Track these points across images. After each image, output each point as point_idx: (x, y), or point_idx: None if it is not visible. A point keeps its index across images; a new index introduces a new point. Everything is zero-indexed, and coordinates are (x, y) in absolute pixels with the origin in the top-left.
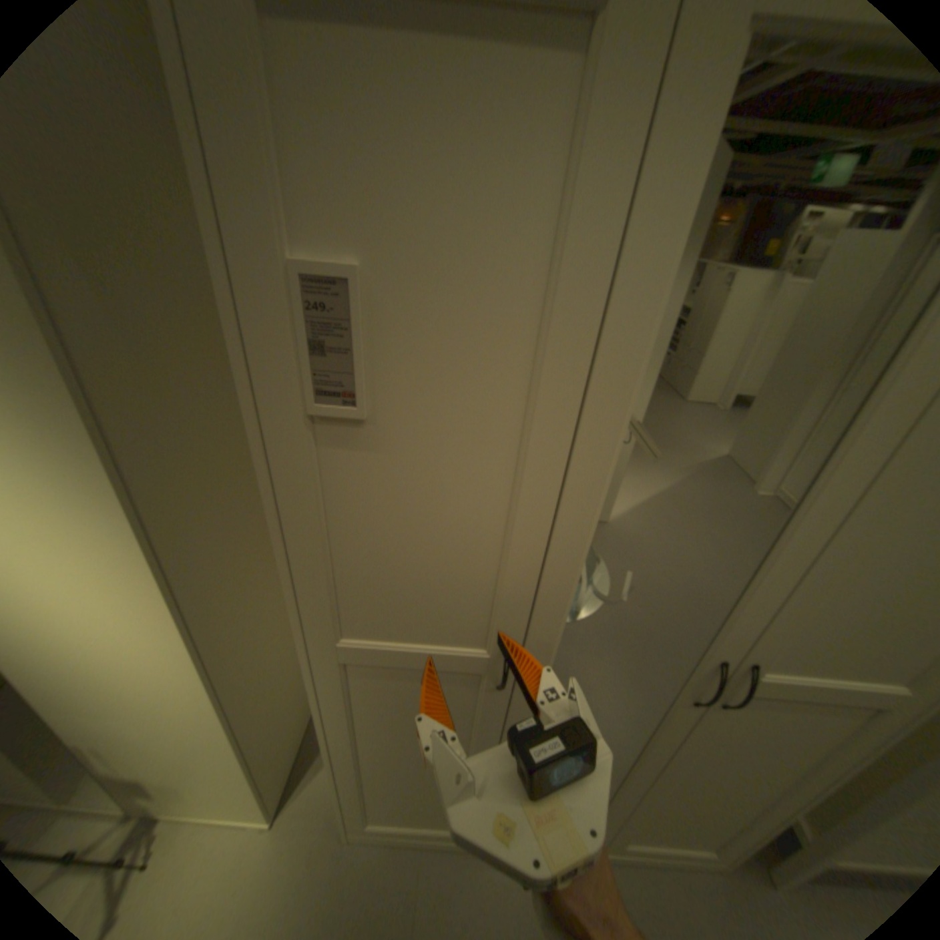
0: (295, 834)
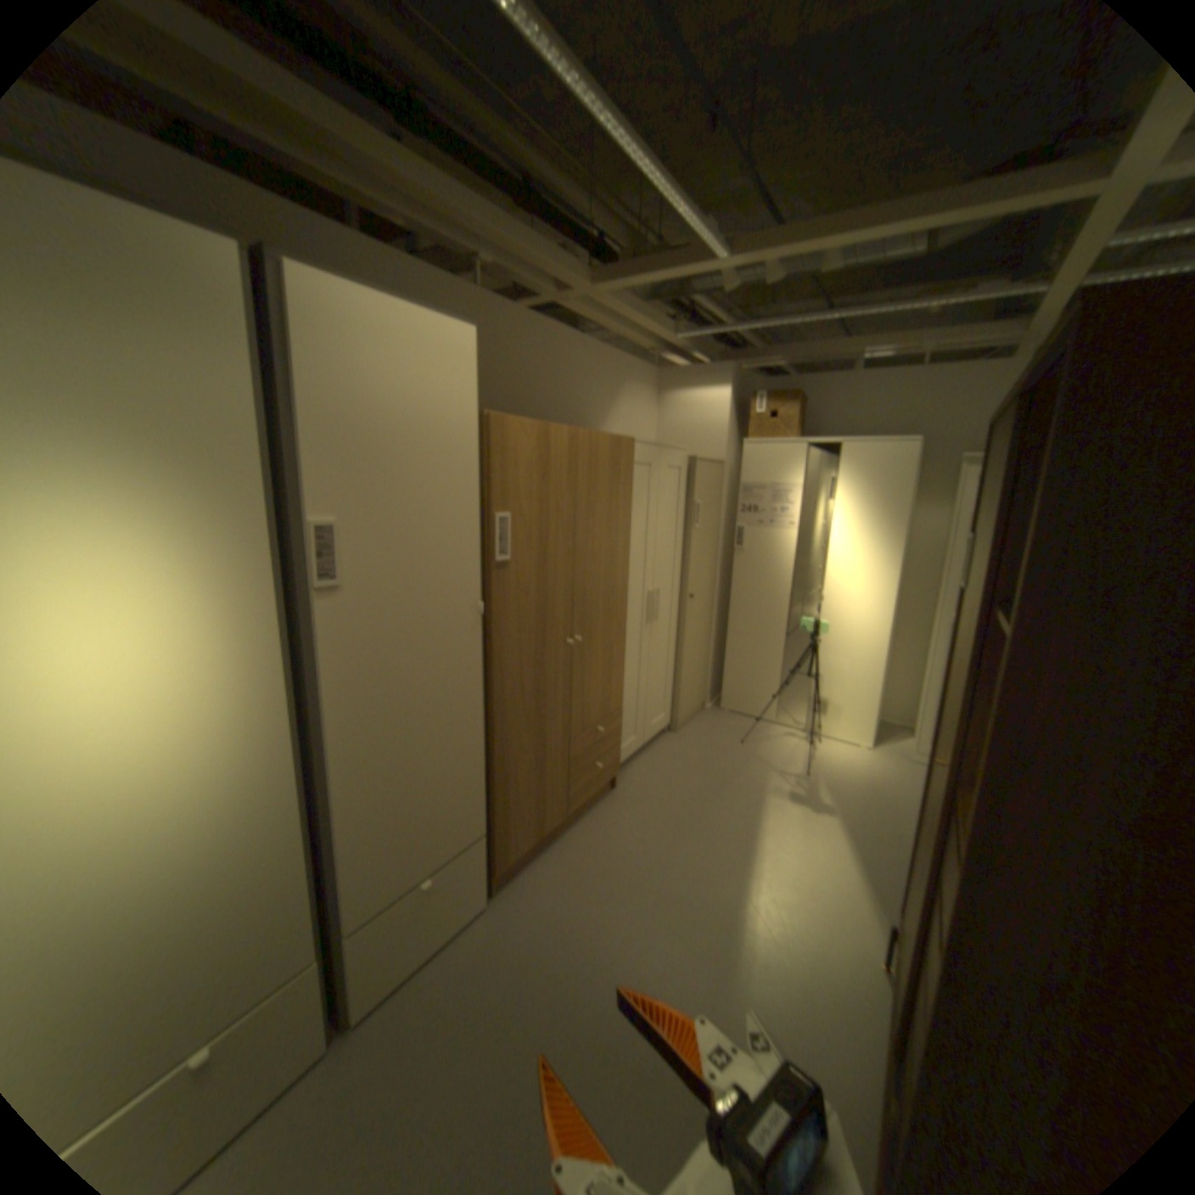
0: (887, 757)
